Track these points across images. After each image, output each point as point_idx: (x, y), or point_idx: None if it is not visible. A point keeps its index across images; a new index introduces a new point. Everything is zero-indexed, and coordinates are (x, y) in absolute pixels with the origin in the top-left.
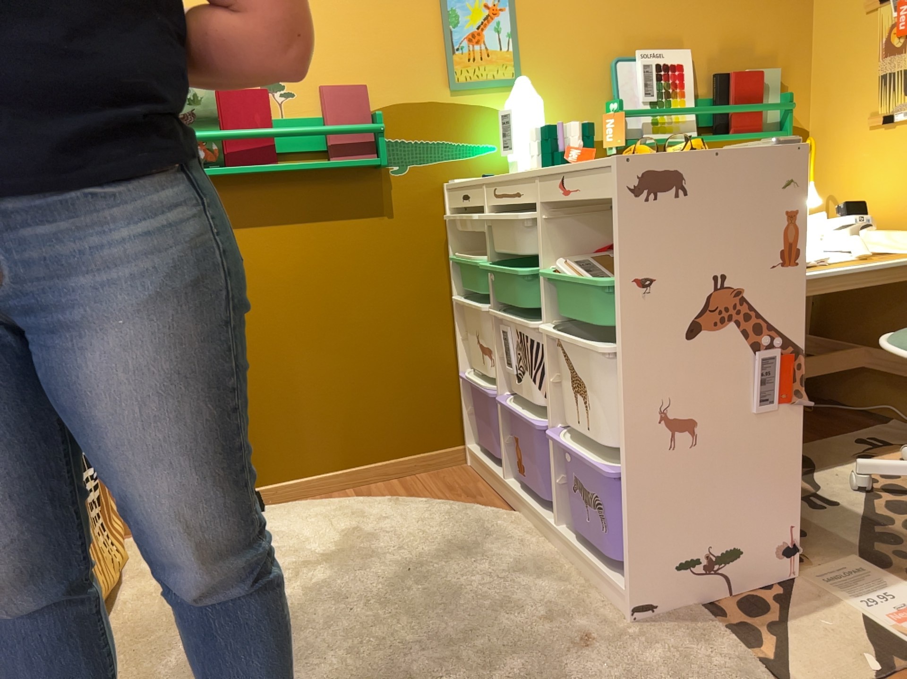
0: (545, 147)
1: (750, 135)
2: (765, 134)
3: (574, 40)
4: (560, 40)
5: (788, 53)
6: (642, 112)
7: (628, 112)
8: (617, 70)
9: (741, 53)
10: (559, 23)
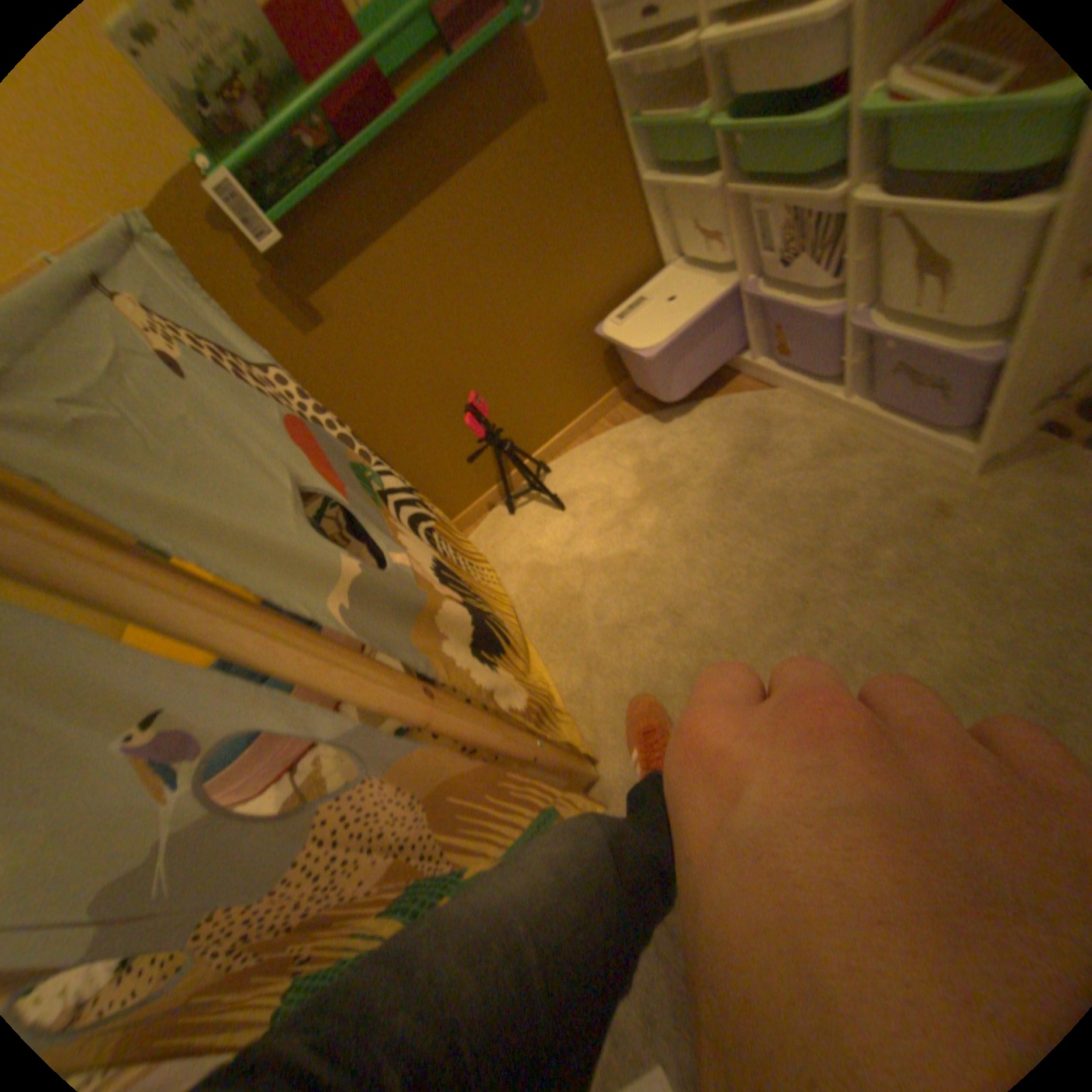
0: None
1: None
2: None
3: None
4: None
5: None
6: None
7: None
8: None
9: None
10: None
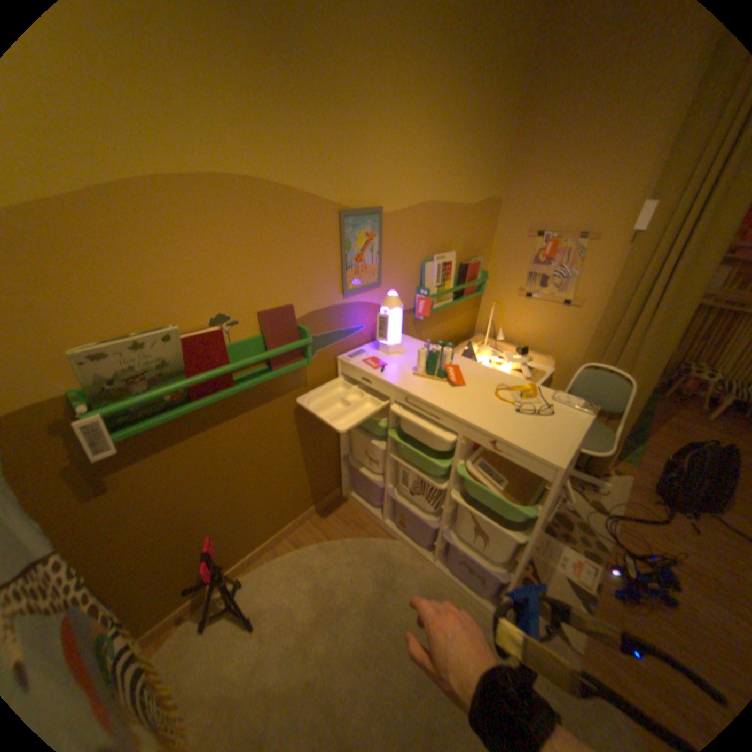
0: (432, 364)
1: (472, 296)
2: (476, 294)
3: (407, 251)
4: (401, 252)
5: (485, 246)
6: (437, 296)
7: (429, 293)
8: (425, 268)
9: (471, 249)
10: (402, 241)
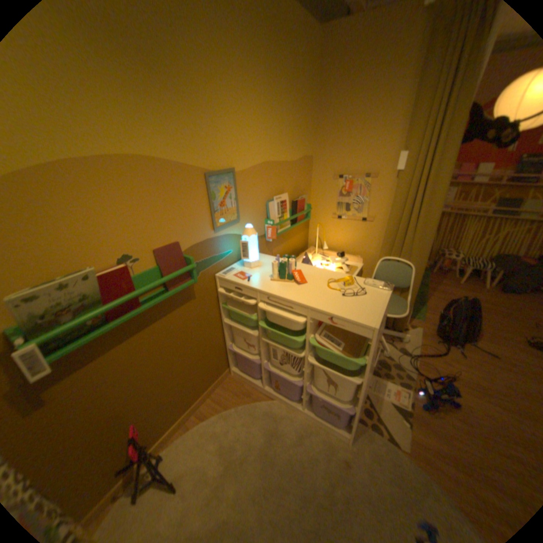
0: (283, 271)
1: (303, 222)
2: (305, 220)
3: (255, 195)
4: (251, 197)
5: (307, 187)
6: (280, 224)
7: (274, 223)
8: (269, 206)
9: (297, 190)
10: (251, 189)
